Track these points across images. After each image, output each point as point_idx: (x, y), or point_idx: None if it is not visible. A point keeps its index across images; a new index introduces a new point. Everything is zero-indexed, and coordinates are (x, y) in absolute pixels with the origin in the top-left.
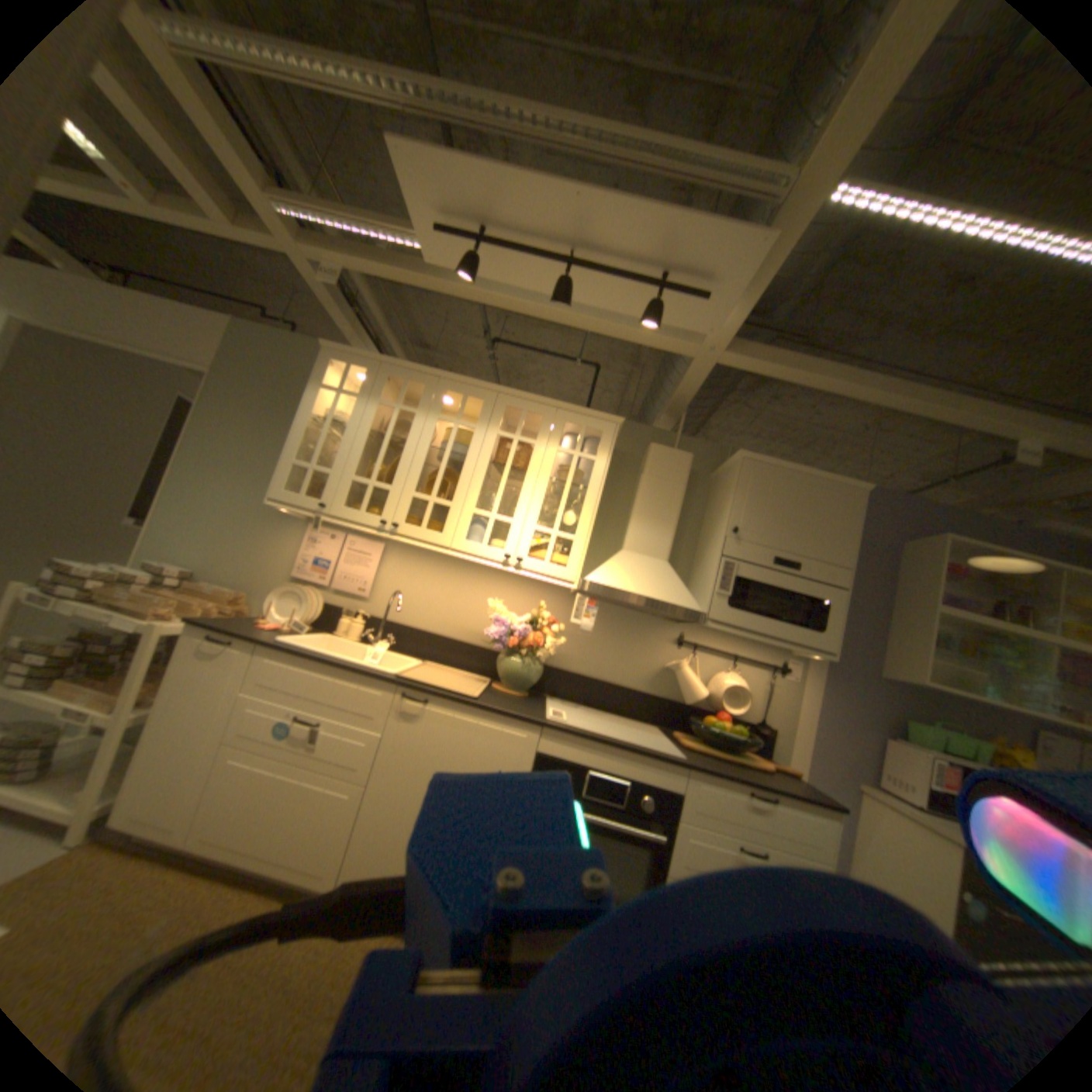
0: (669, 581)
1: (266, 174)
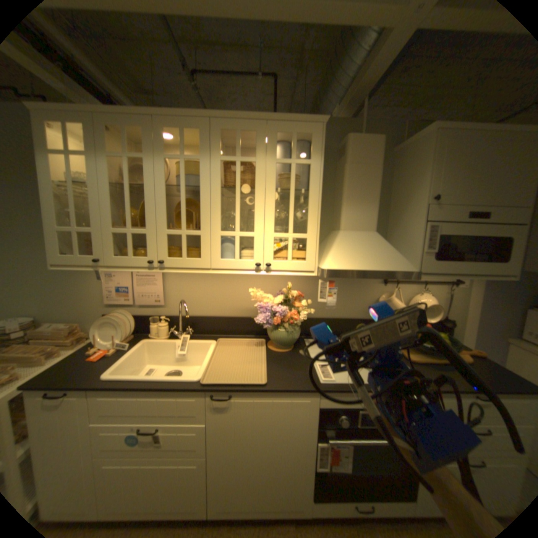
0: (385, 249)
1: None
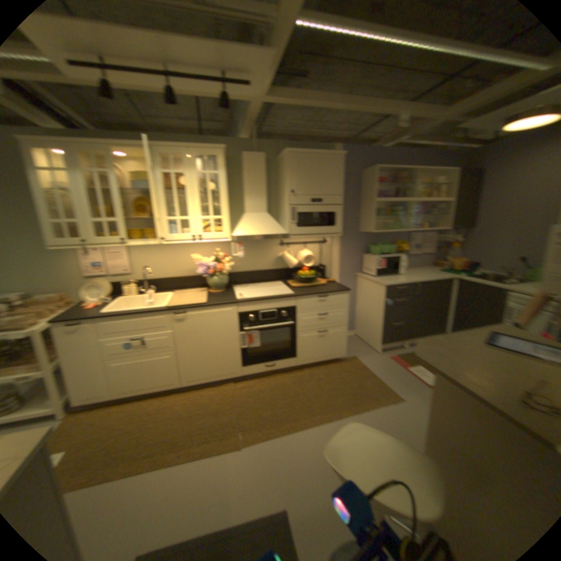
0: (269, 223)
1: None
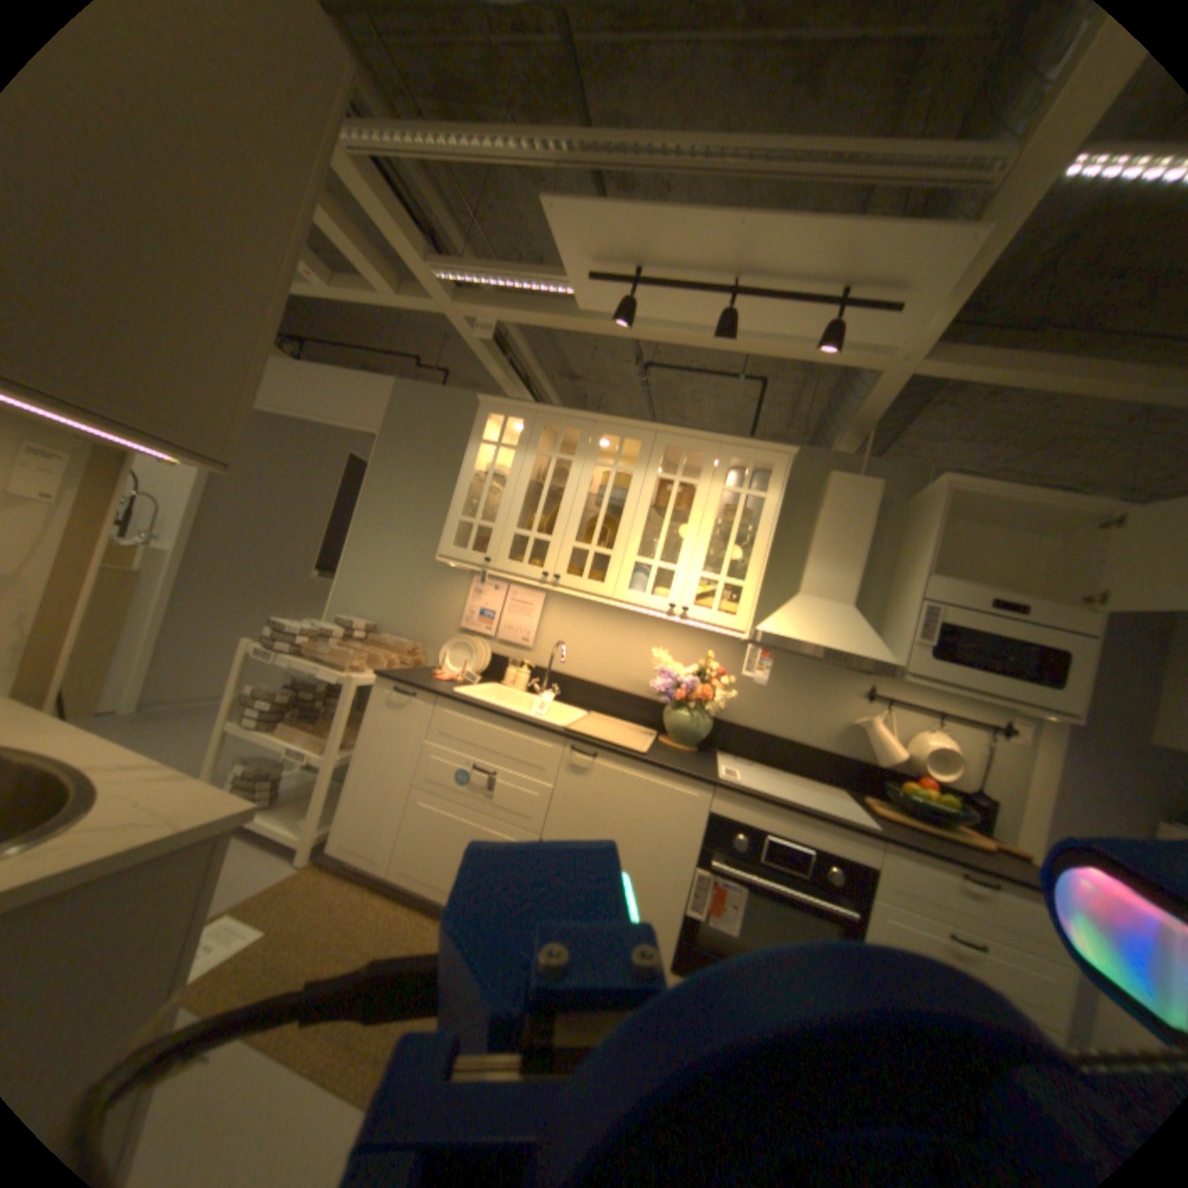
0: (857, 628)
1: (426, 243)
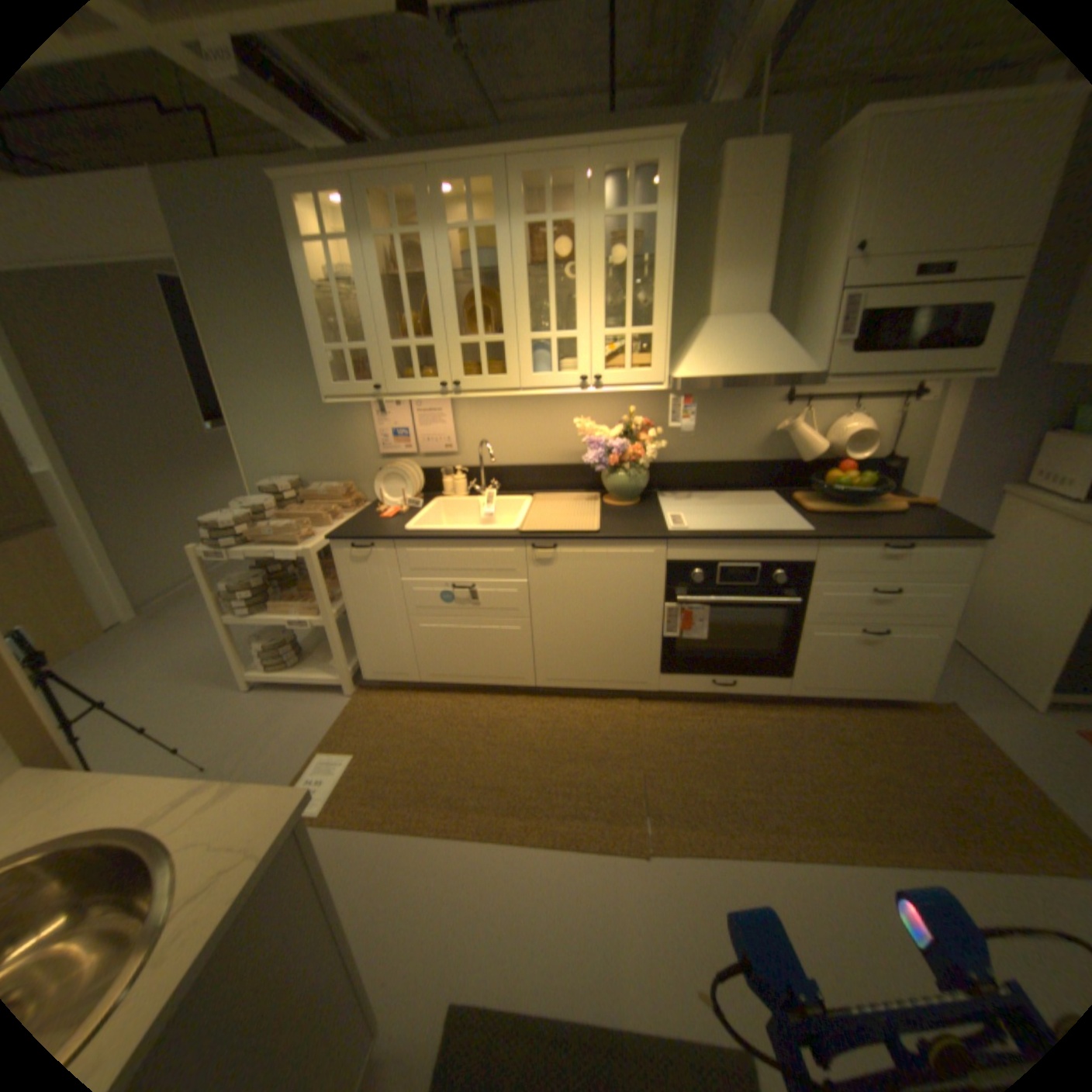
0: (776, 342)
1: None
